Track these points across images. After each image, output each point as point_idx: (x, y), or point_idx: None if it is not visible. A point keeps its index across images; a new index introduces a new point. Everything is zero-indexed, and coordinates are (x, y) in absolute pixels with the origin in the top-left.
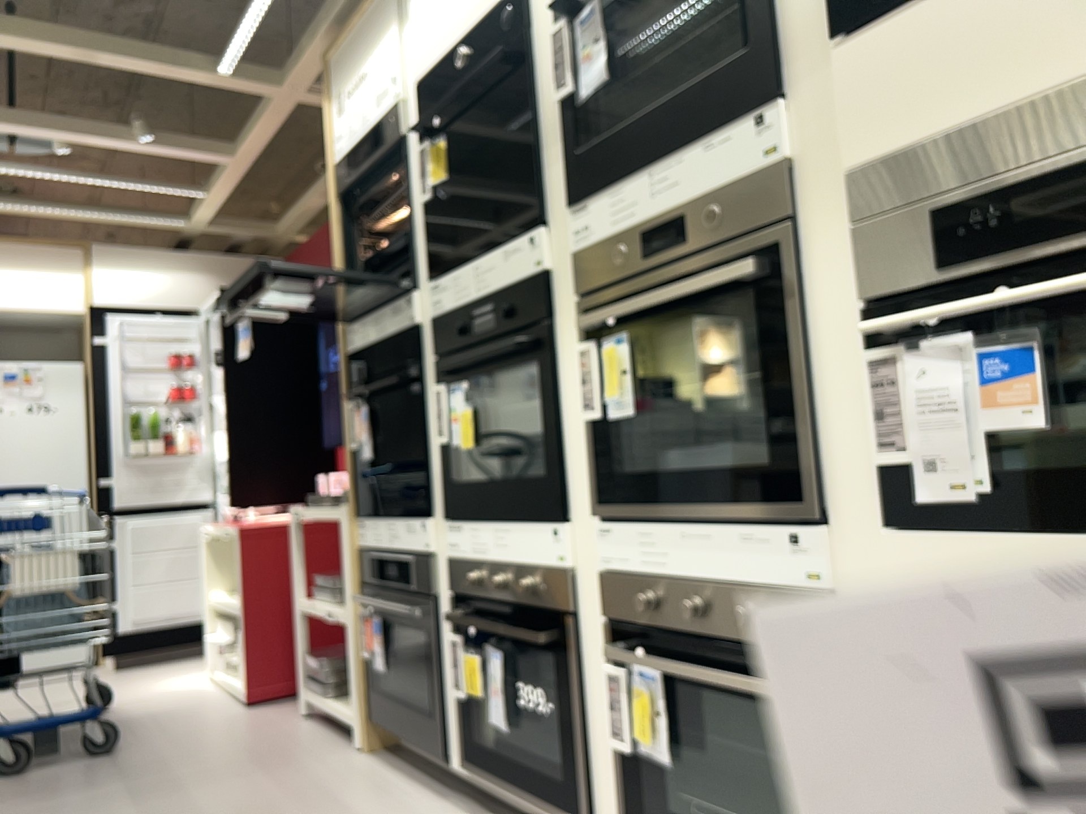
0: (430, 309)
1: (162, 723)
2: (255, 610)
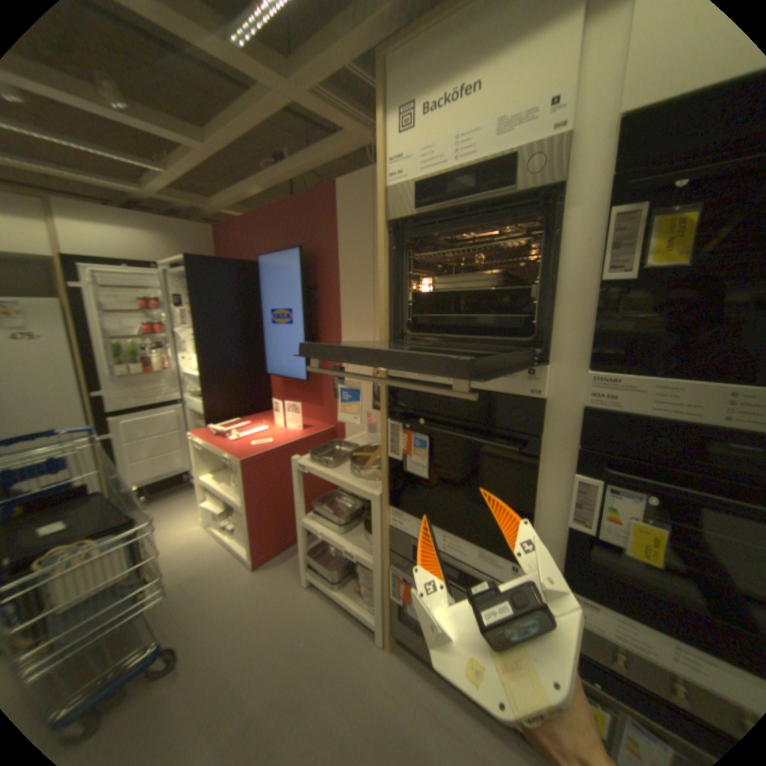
0: (589, 399)
1: (198, 601)
2: (256, 511)
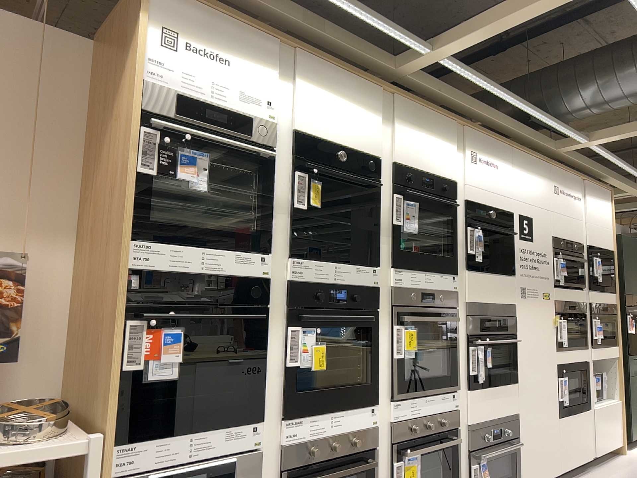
0: (292, 275)
1: None
2: None
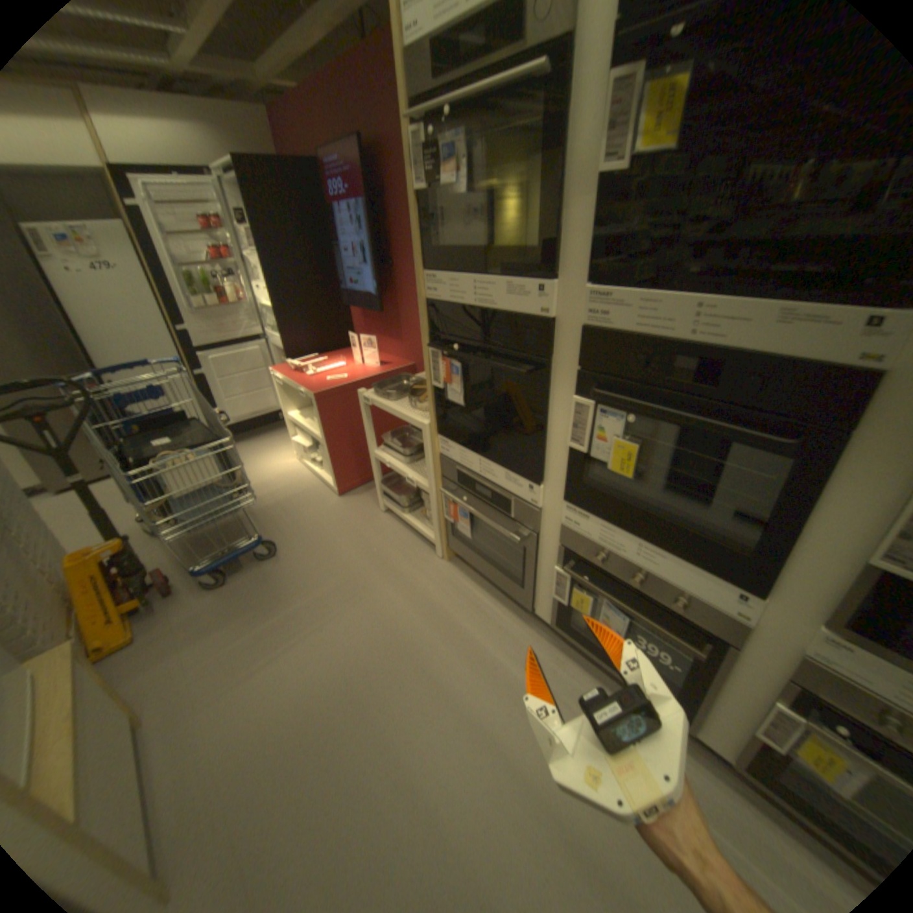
0: (585, 317)
1: (293, 515)
2: (335, 445)
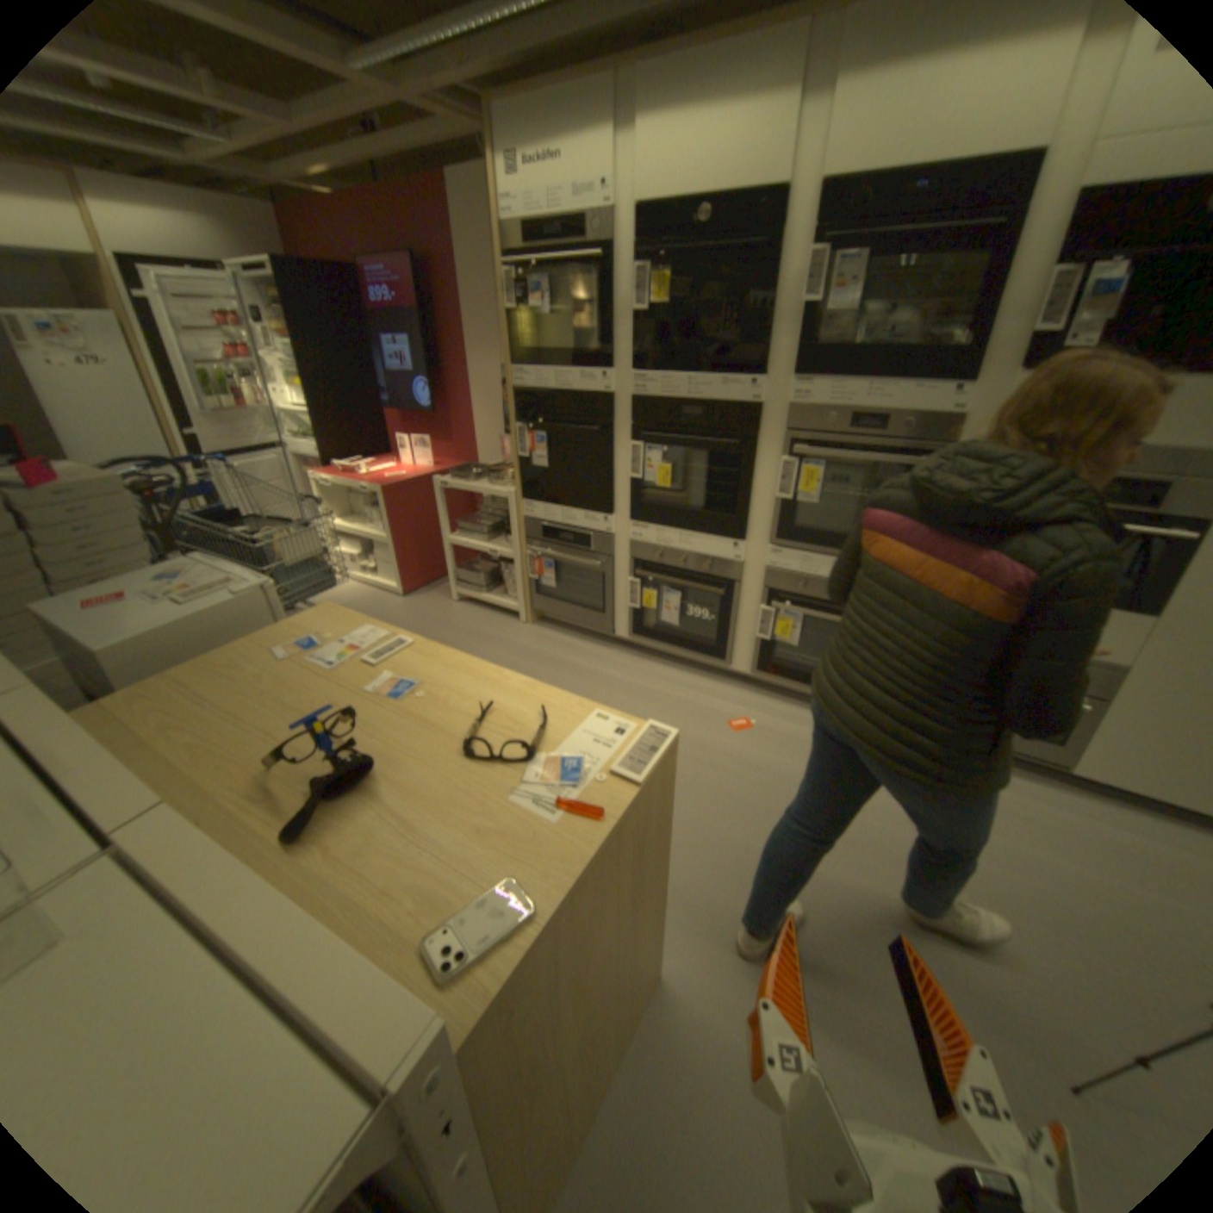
0: (631, 393)
1: None
2: (399, 542)
